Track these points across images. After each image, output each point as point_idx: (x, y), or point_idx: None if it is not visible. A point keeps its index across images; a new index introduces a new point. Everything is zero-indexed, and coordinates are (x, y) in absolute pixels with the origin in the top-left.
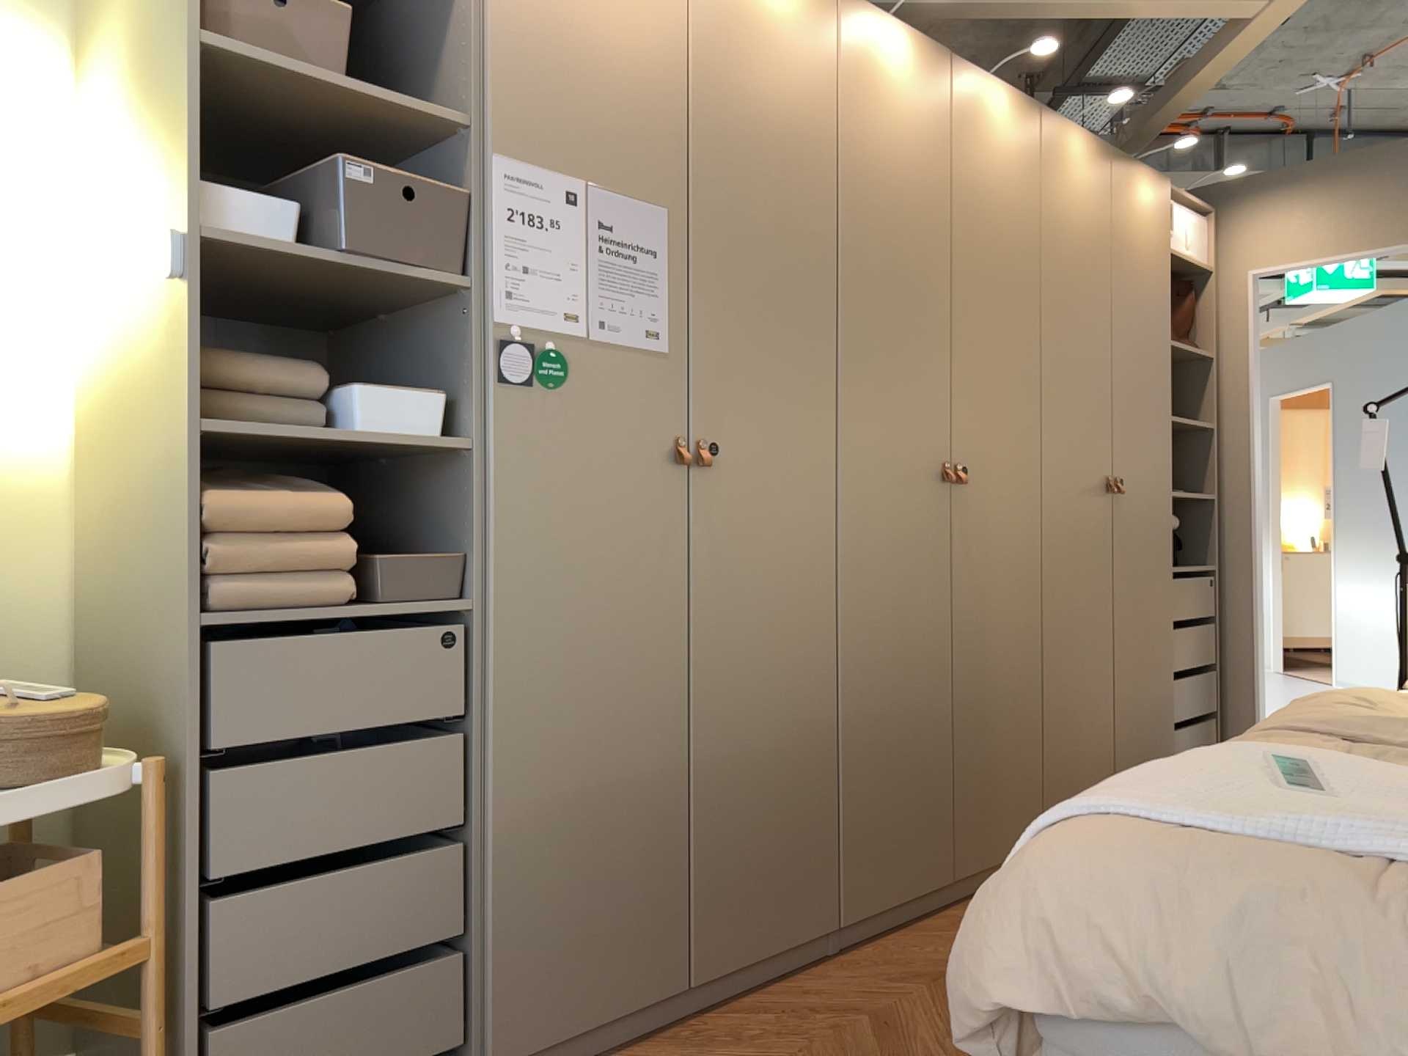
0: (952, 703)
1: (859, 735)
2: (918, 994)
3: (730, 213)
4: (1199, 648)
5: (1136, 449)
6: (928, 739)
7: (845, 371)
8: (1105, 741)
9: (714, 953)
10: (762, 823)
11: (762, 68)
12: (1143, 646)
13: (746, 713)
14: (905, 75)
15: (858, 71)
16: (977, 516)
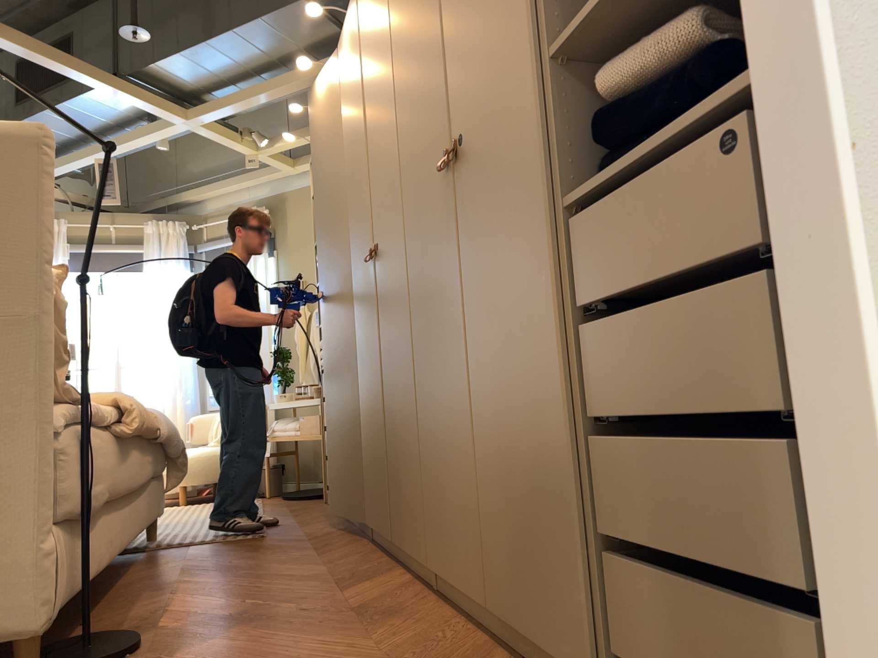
0: (390, 413)
1: (365, 422)
2: (312, 548)
3: (335, 196)
4: (703, 369)
5: (481, 69)
6: (380, 434)
7: (352, 229)
8: (477, 499)
9: (351, 502)
10: (354, 453)
11: (334, 126)
12: (516, 368)
13: (349, 403)
14: (350, 41)
15: (344, 74)
16: (385, 274)
